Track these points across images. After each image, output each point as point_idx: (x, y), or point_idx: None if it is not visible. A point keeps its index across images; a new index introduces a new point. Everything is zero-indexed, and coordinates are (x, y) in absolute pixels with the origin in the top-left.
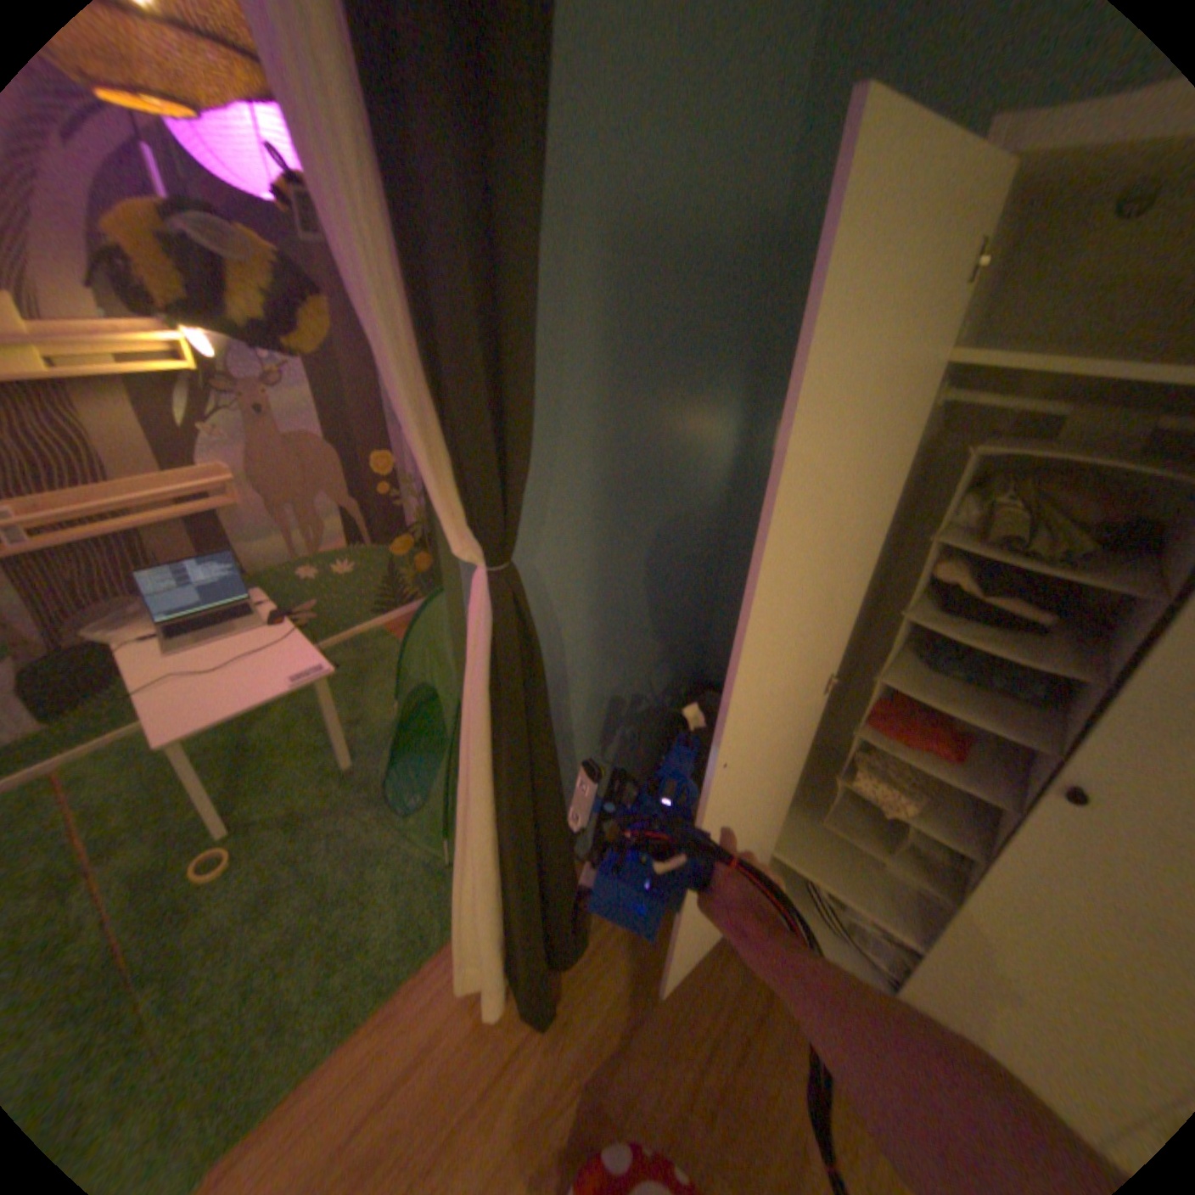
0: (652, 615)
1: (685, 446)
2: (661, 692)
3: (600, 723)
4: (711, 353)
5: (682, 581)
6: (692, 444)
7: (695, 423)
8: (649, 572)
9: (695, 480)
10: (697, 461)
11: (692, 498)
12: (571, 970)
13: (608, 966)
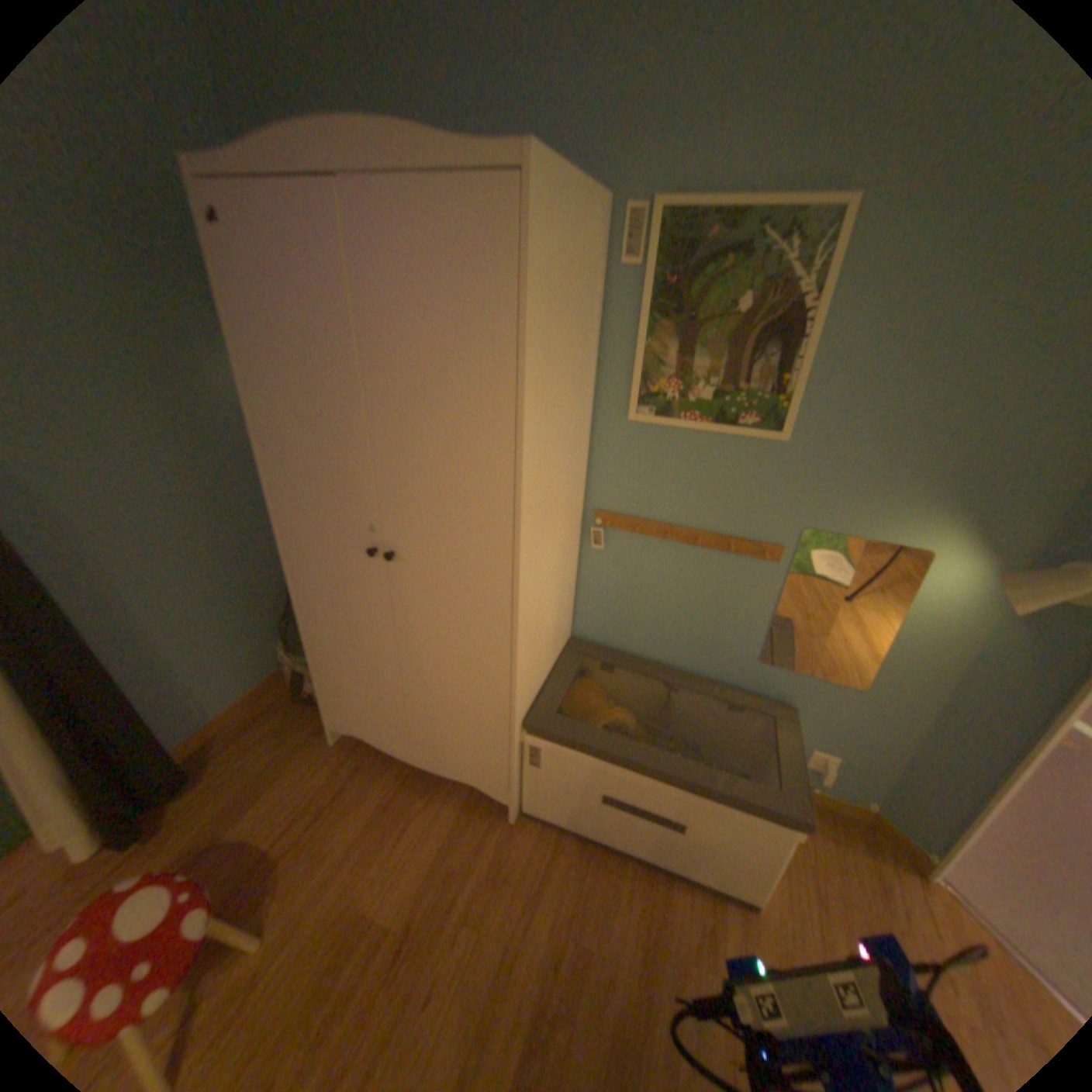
0: (206, 513)
1: (184, 376)
2: (256, 581)
3: (168, 603)
4: (186, 306)
5: (238, 486)
6: (194, 375)
7: (189, 359)
8: (181, 476)
9: (214, 404)
10: (210, 389)
11: (218, 419)
12: (162, 803)
13: (211, 798)
